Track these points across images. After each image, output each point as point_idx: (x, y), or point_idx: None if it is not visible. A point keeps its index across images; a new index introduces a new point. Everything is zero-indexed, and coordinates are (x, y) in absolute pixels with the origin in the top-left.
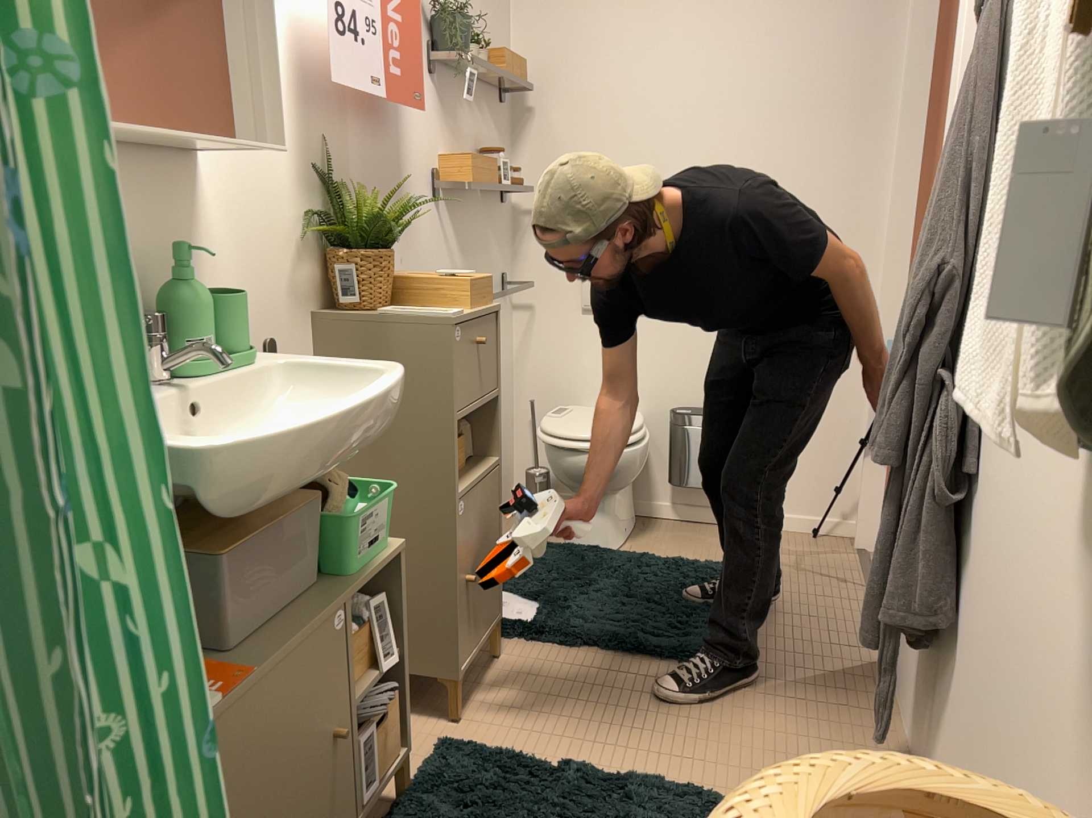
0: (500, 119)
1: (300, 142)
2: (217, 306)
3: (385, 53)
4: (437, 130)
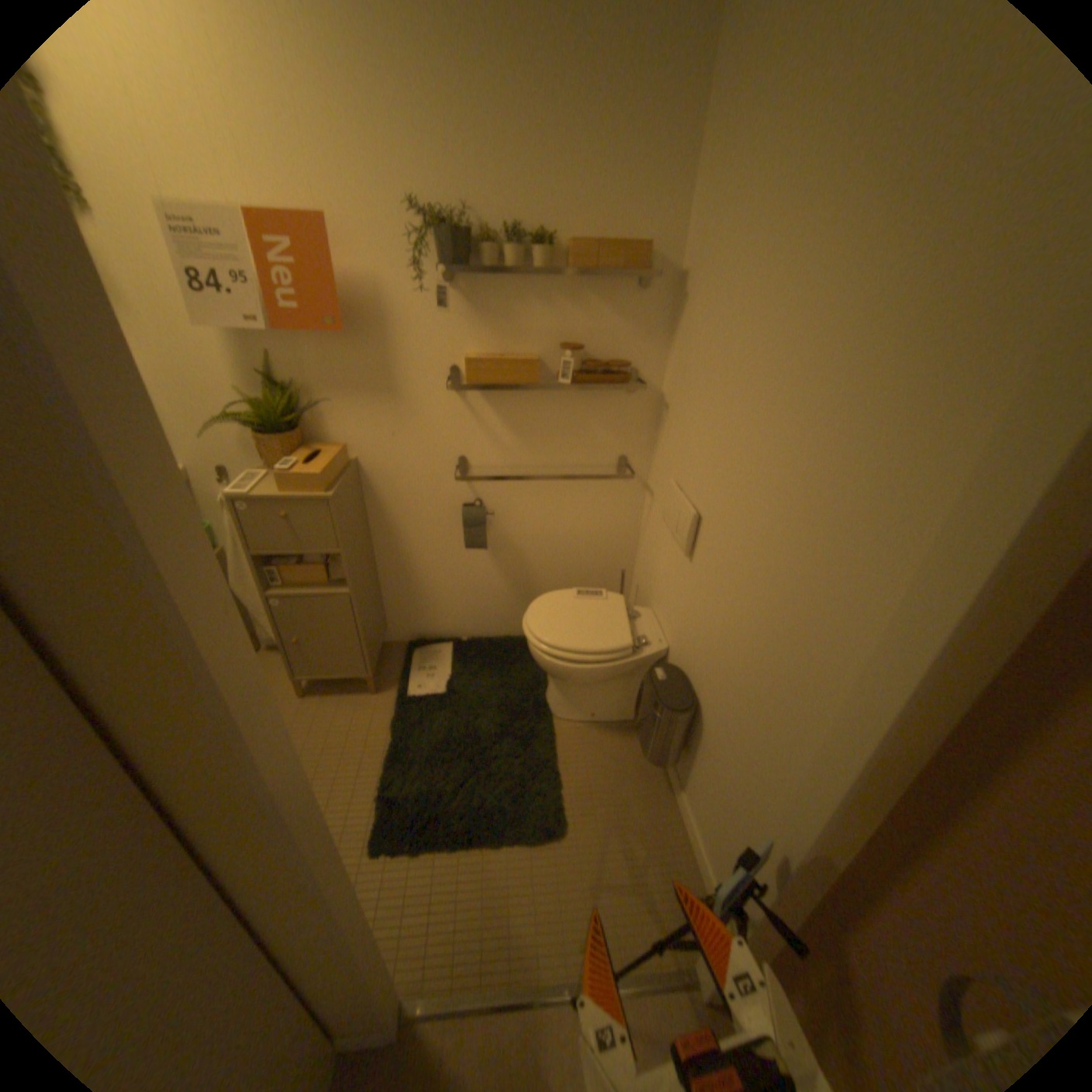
0: (636, 298)
1: (230, 356)
2: None
3: (258, 291)
4: (456, 327)
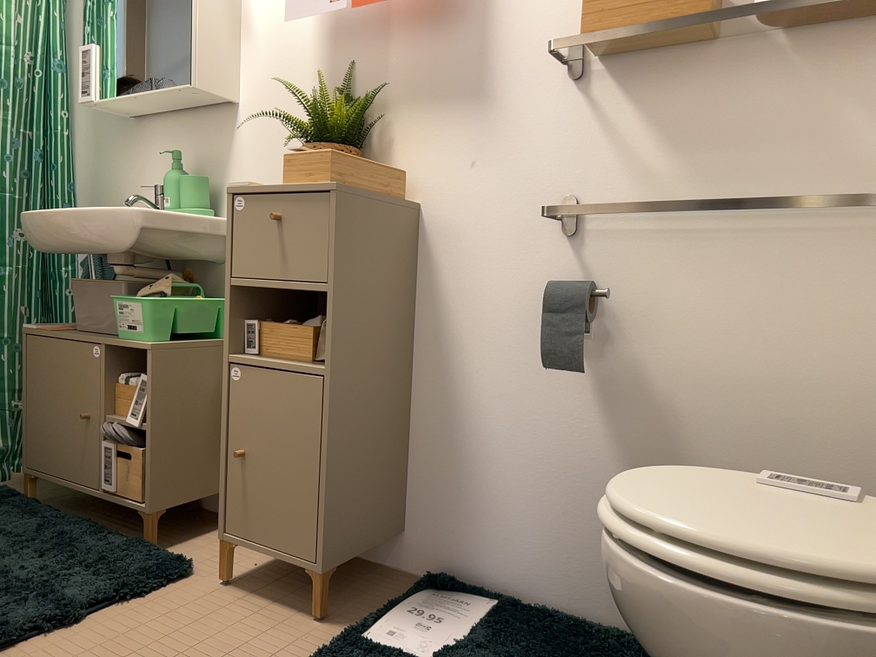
0: None
1: (317, 72)
2: (182, 183)
3: None
4: None
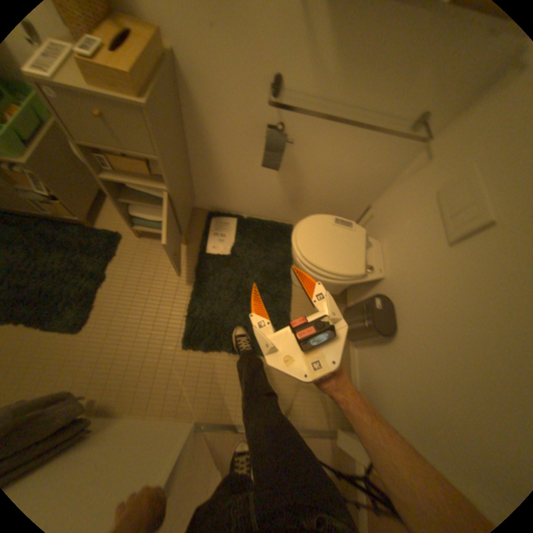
0: None
1: None
2: None
3: None
4: None
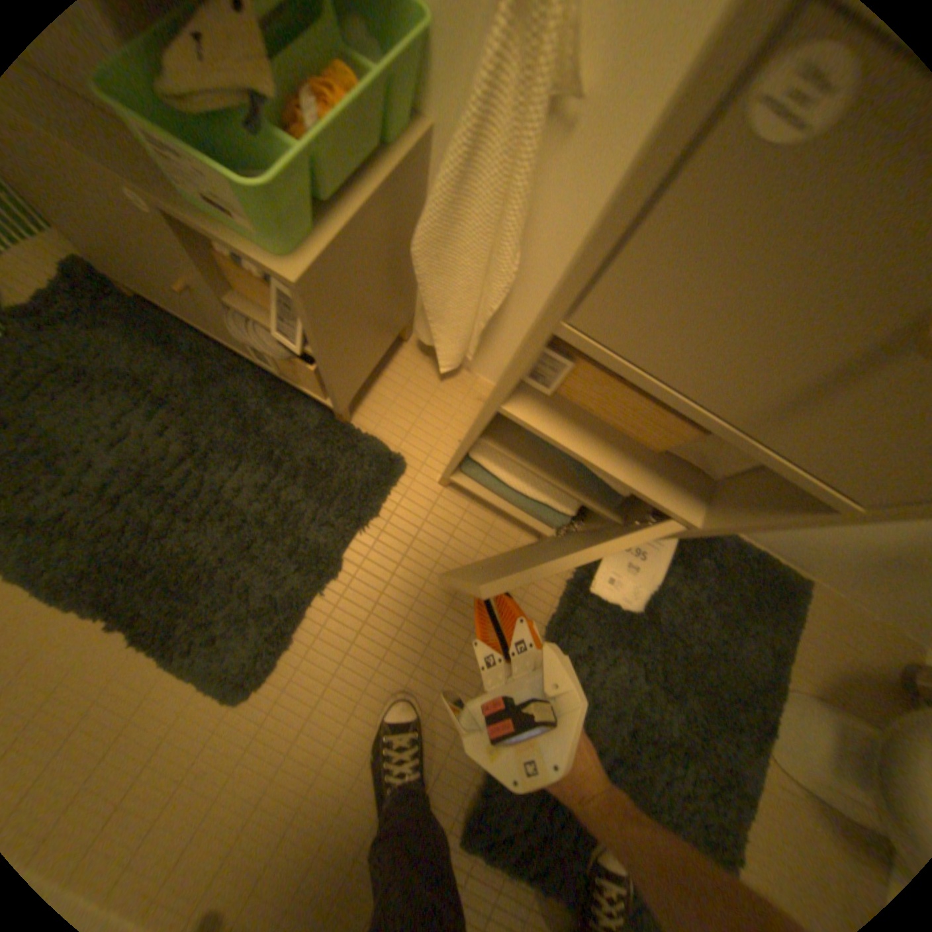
0: None
1: None
2: None
3: None
4: None
